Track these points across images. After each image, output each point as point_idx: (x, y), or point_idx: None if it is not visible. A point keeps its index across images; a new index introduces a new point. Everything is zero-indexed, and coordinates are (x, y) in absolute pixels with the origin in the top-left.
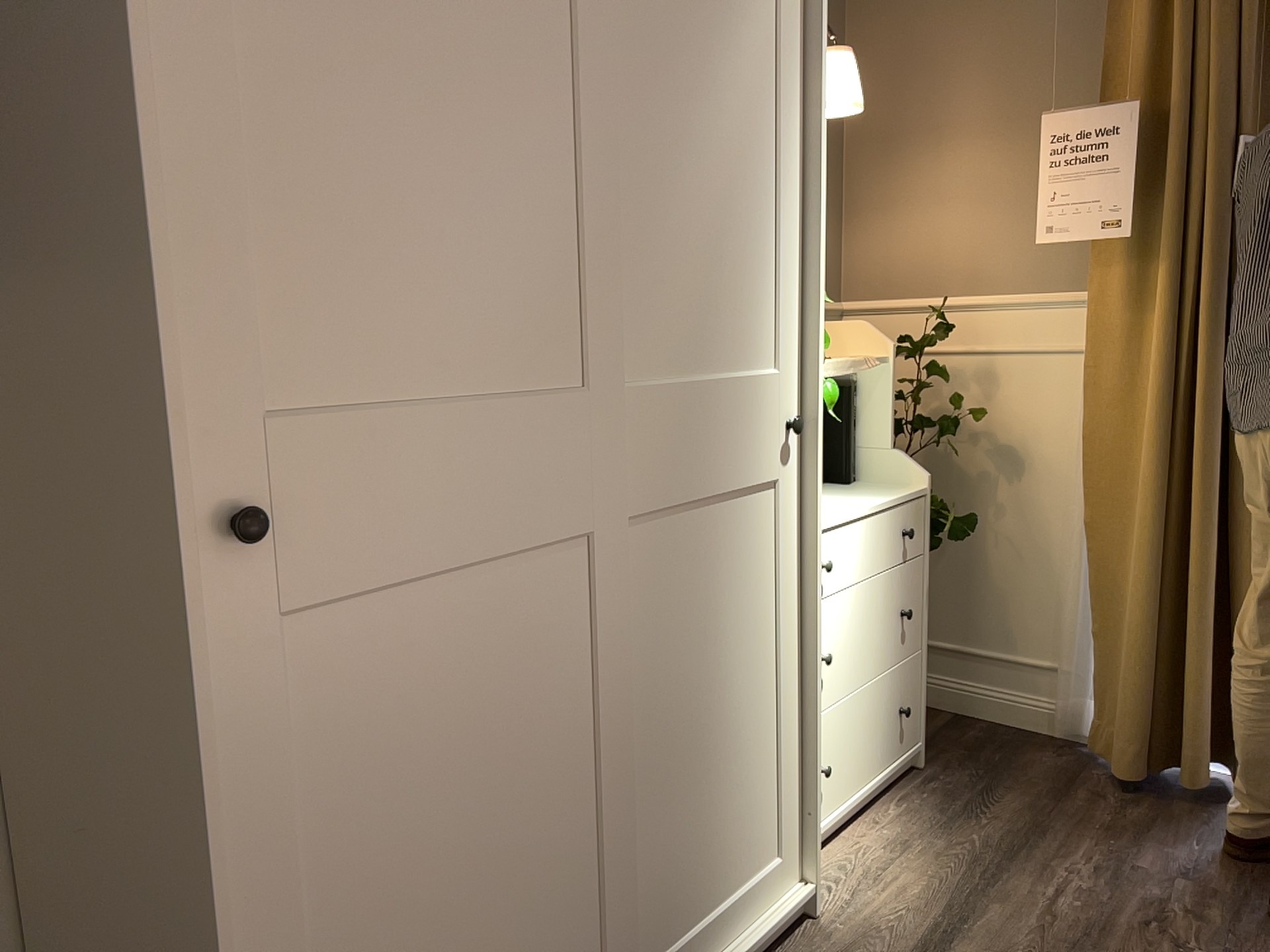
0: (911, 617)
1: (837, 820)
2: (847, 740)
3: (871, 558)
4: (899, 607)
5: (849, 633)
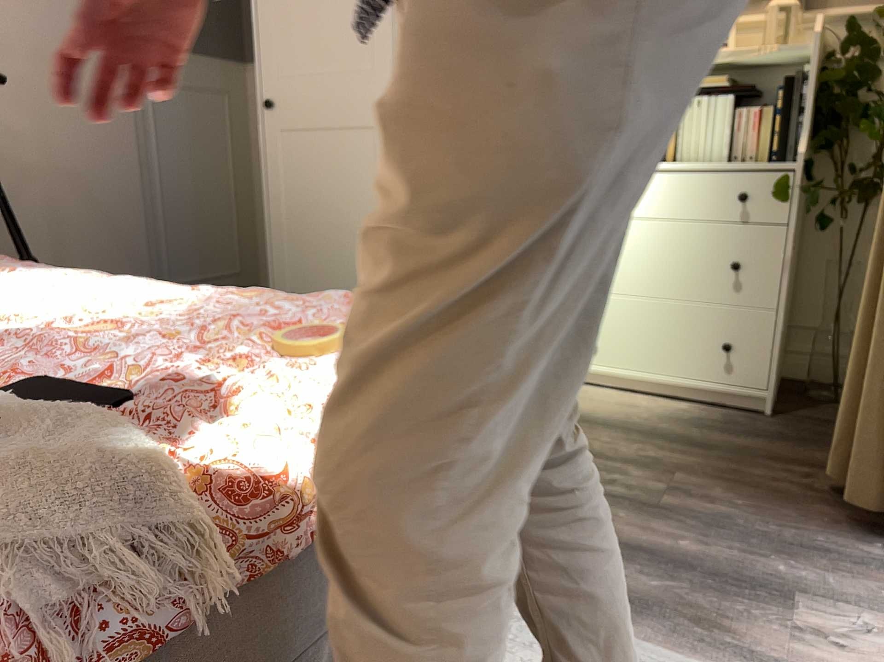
0: (734, 268)
1: (617, 377)
2: (633, 327)
3: (676, 204)
4: (726, 257)
5: (638, 251)
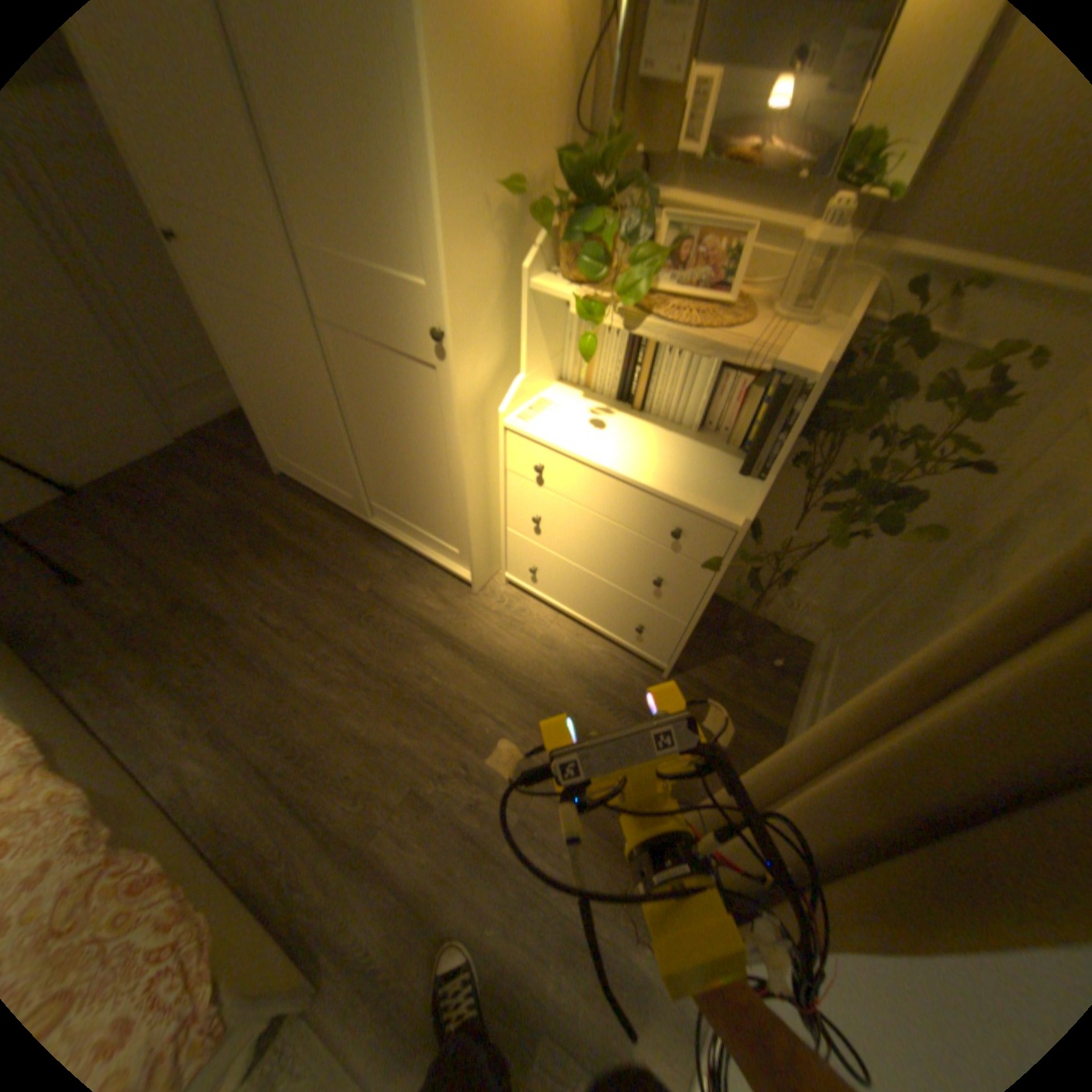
0: (654, 584)
1: (551, 602)
2: (565, 579)
3: (611, 506)
4: (651, 568)
5: (572, 528)
